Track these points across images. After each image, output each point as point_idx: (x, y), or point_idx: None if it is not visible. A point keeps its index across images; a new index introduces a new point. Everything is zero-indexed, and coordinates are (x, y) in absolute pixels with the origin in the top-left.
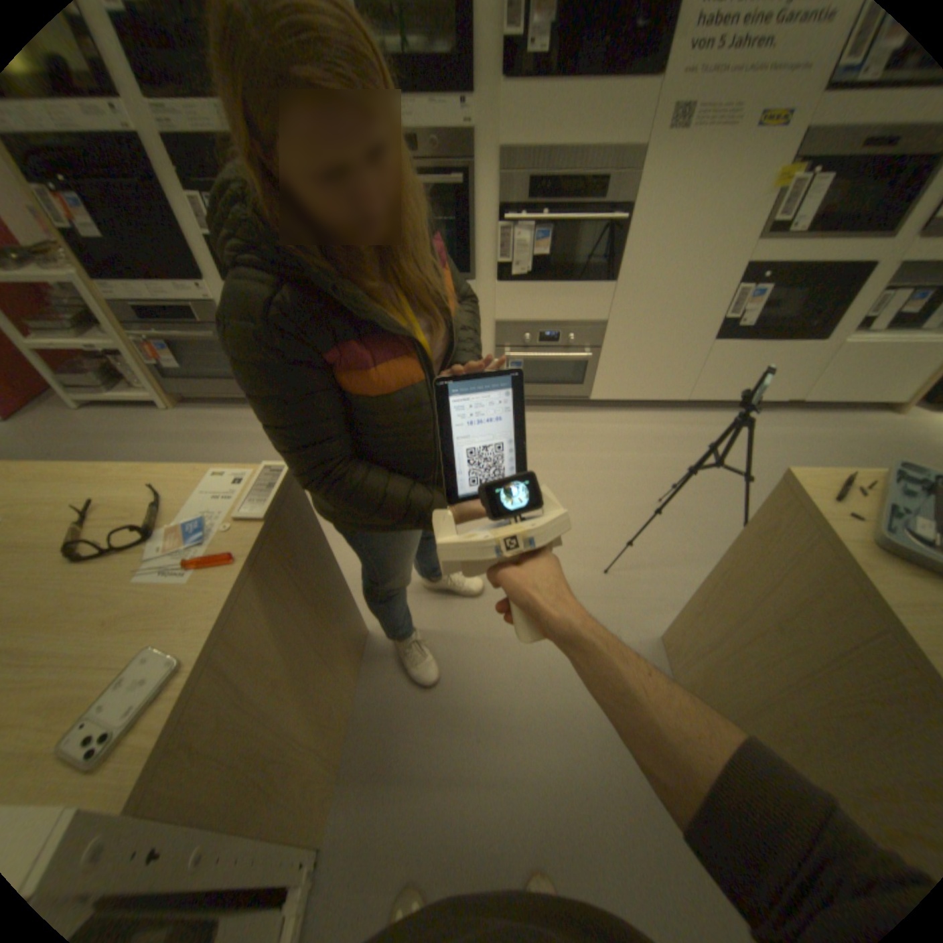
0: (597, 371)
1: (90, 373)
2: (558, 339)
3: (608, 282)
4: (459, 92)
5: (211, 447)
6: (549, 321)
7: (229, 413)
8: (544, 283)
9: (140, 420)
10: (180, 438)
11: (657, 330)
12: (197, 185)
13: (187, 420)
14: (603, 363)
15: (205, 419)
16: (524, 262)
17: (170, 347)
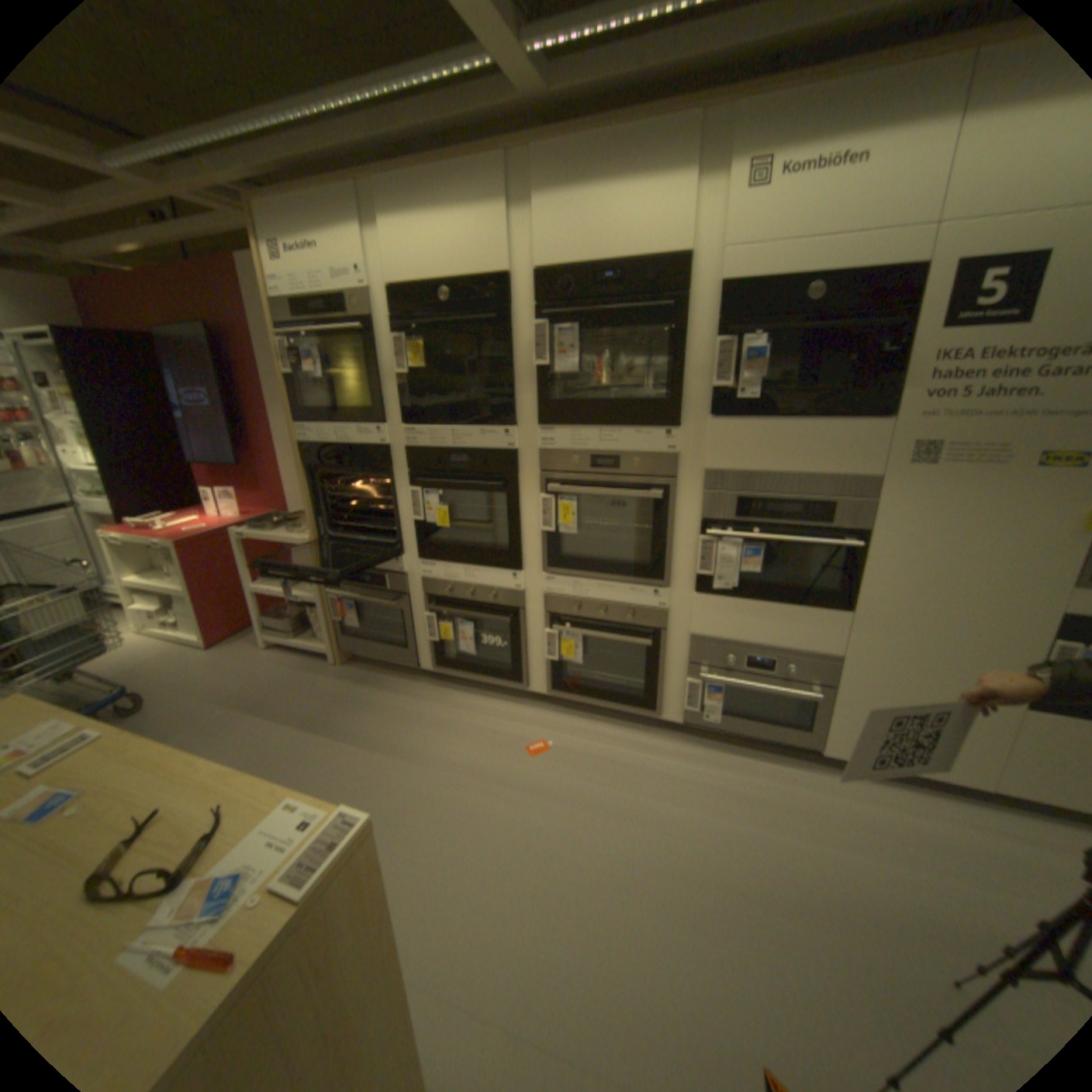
0: (835, 718)
1: (290, 618)
2: (775, 668)
3: (844, 611)
4: (666, 424)
5: (356, 718)
6: (763, 645)
7: (388, 681)
8: (756, 601)
9: (308, 672)
10: (333, 700)
11: (927, 681)
12: (421, 483)
13: (348, 681)
14: (844, 710)
15: (365, 683)
16: (730, 576)
17: (359, 607)
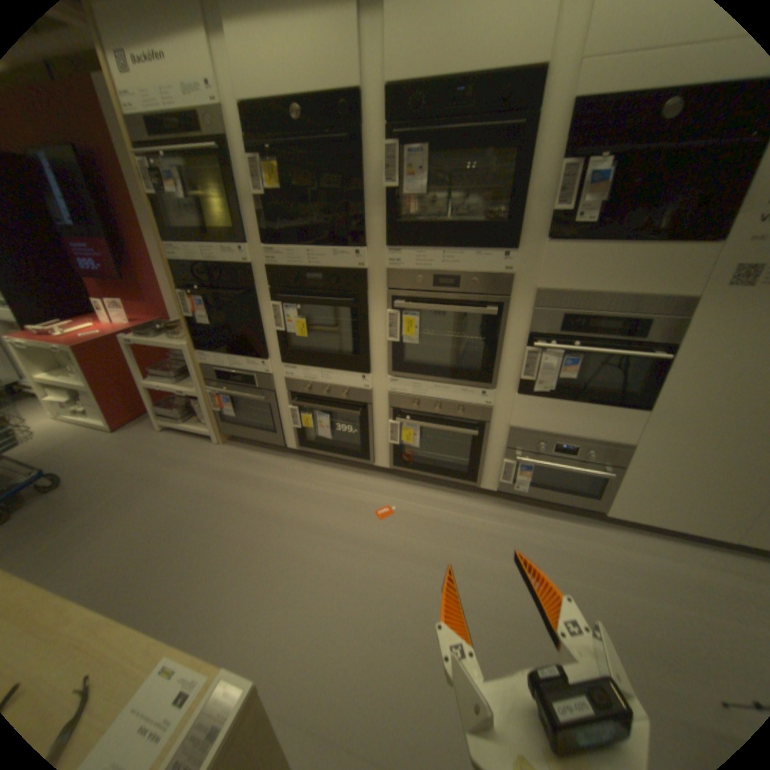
0: (621, 490)
1: (178, 406)
2: (578, 452)
3: (643, 410)
4: (505, 246)
5: (237, 489)
6: (570, 435)
7: (262, 457)
8: (569, 400)
9: (196, 450)
10: (218, 474)
11: (703, 464)
12: (281, 298)
13: (229, 457)
14: (629, 484)
15: (242, 459)
16: (549, 380)
17: (234, 399)
